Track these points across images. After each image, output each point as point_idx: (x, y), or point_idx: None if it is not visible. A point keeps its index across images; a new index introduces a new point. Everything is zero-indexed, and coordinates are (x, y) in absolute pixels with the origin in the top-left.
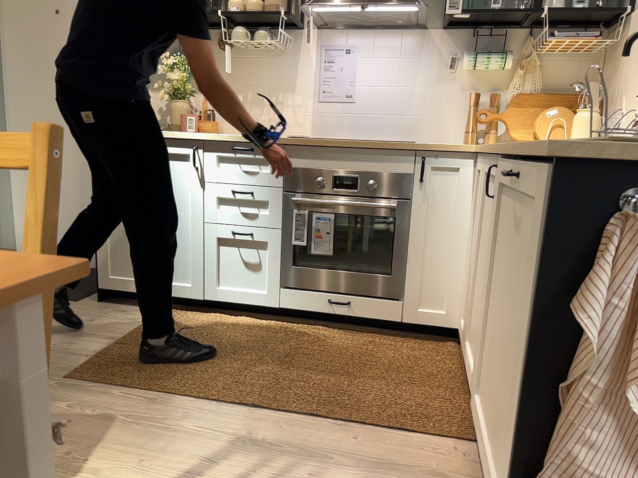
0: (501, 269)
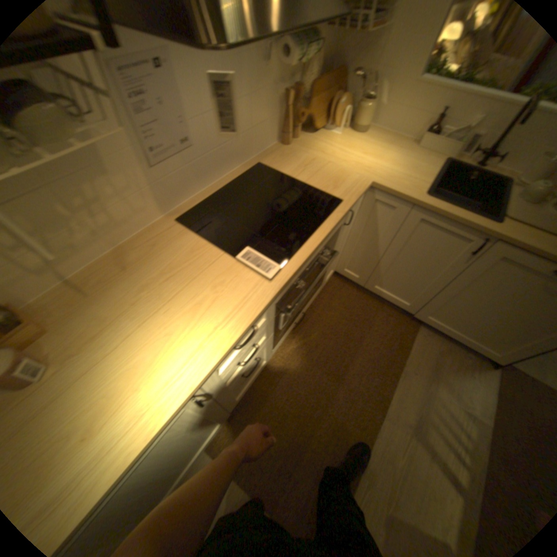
0: (482, 286)
